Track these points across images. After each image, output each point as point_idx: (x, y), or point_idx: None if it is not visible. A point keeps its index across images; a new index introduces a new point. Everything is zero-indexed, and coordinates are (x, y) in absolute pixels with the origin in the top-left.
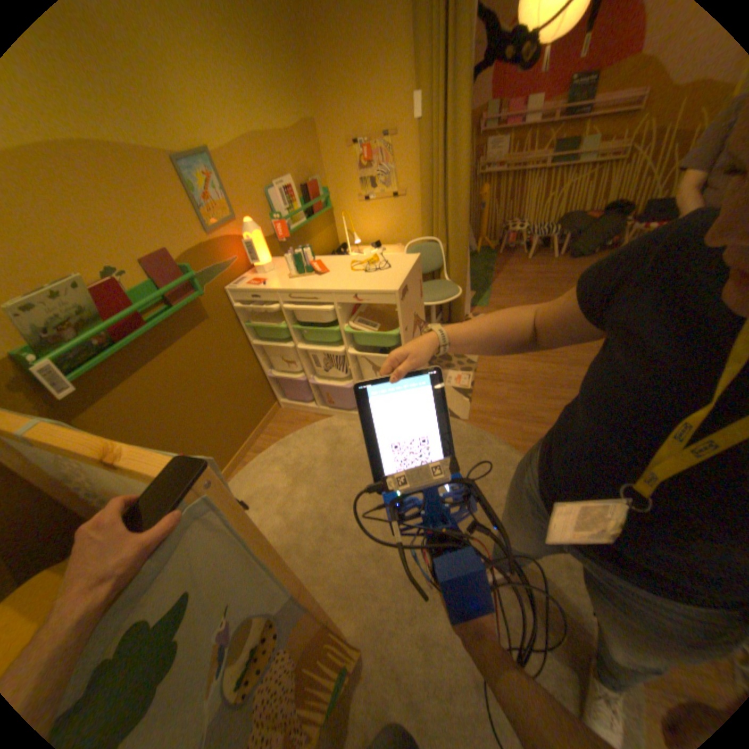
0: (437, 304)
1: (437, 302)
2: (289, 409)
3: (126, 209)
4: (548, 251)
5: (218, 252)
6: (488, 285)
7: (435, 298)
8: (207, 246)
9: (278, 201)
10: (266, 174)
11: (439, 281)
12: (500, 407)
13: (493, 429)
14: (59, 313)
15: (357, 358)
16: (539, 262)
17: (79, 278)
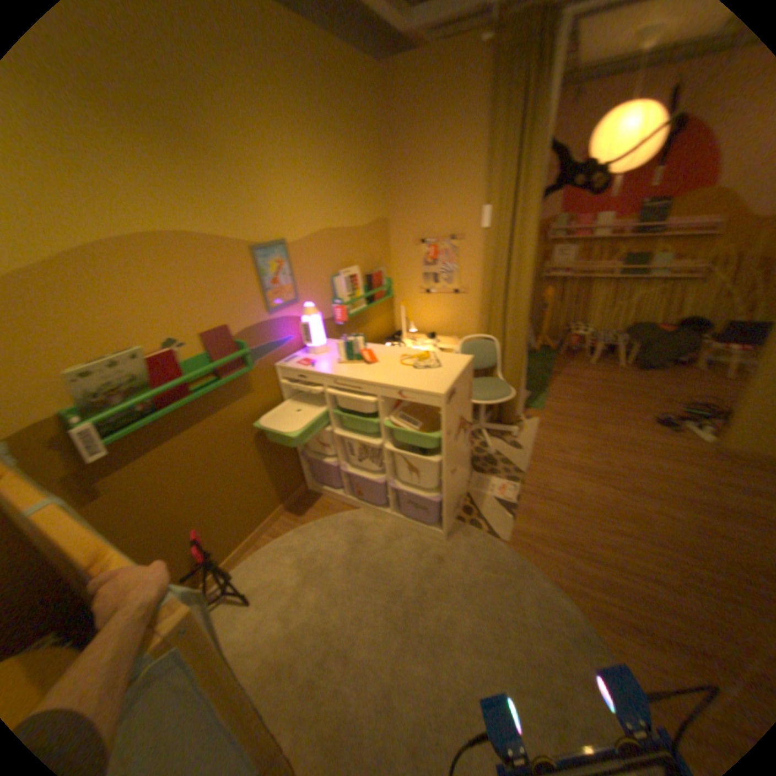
0: (486, 403)
1: (487, 401)
2: (315, 492)
3: (199, 289)
4: (613, 357)
5: (275, 330)
6: (544, 386)
7: (485, 396)
8: (266, 324)
9: (341, 288)
10: (334, 264)
11: (492, 379)
12: (548, 532)
13: (537, 559)
14: (111, 381)
15: (393, 452)
16: (603, 368)
17: (140, 347)
